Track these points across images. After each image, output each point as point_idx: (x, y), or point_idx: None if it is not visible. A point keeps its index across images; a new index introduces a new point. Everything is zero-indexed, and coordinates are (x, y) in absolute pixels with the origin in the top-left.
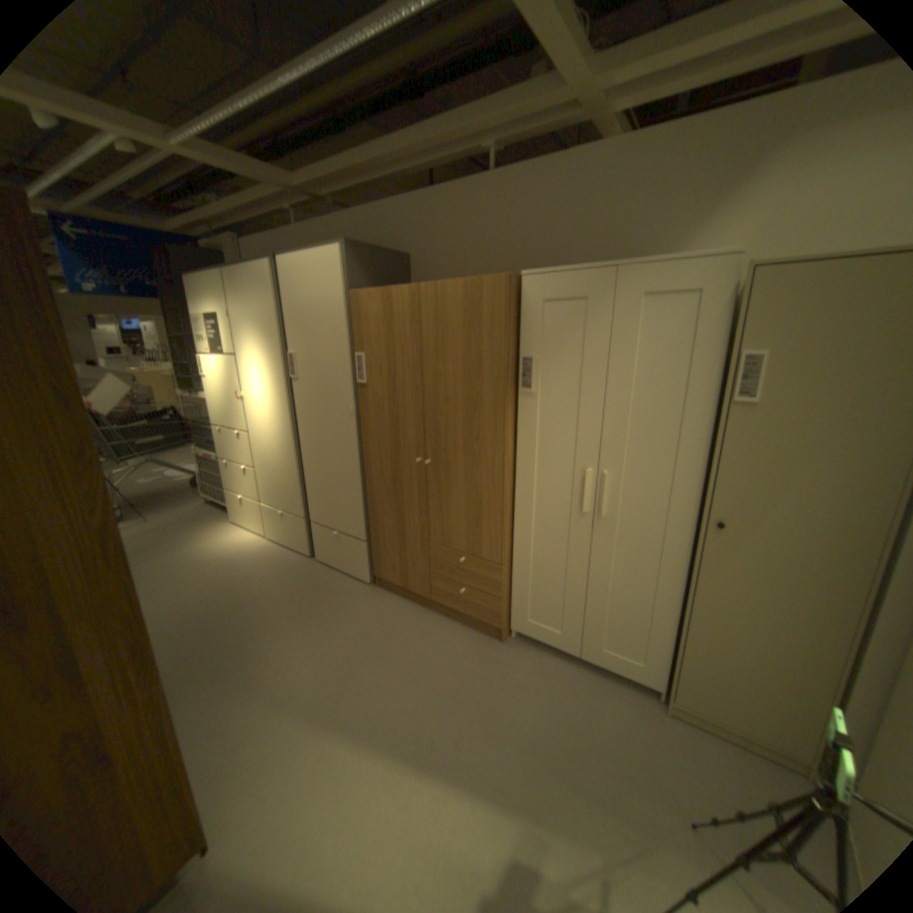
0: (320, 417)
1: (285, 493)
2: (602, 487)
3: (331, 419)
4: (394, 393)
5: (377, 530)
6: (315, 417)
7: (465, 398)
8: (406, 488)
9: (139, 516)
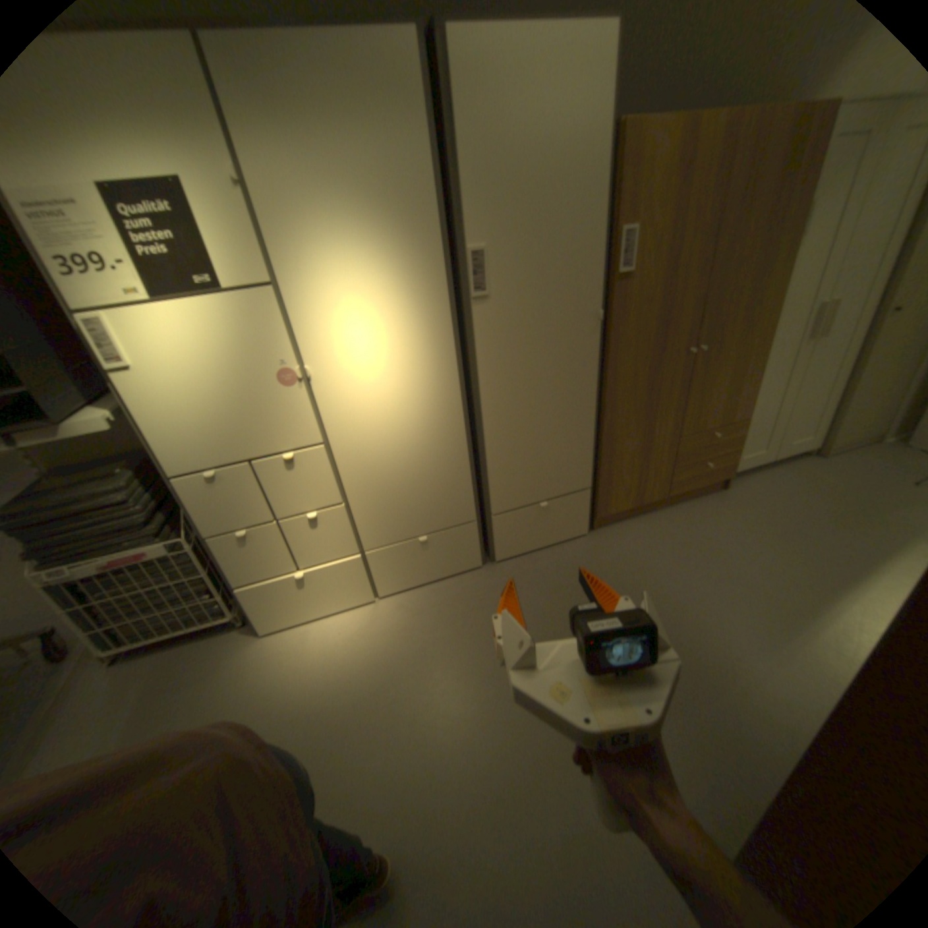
0: (531, 349)
1: (431, 505)
2: (832, 313)
3: (555, 344)
4: (672, 274)
5: (610, 465)
6: (520, 351)
7: (760, 259)
8: (663, 392)
9: None
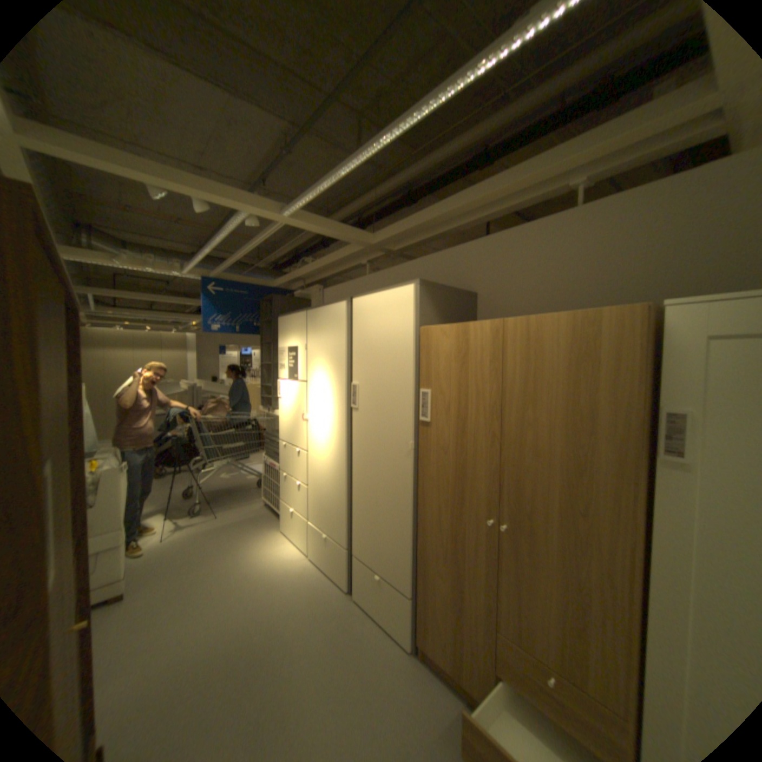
0: (375, 449)
1: (330, 518)
2: None
3: (386, 452)
4: (462, 435)
5: (425, 591)
6: (370, 447)
7: (567, 457)
8: (469, 551)
9: (212, 510)
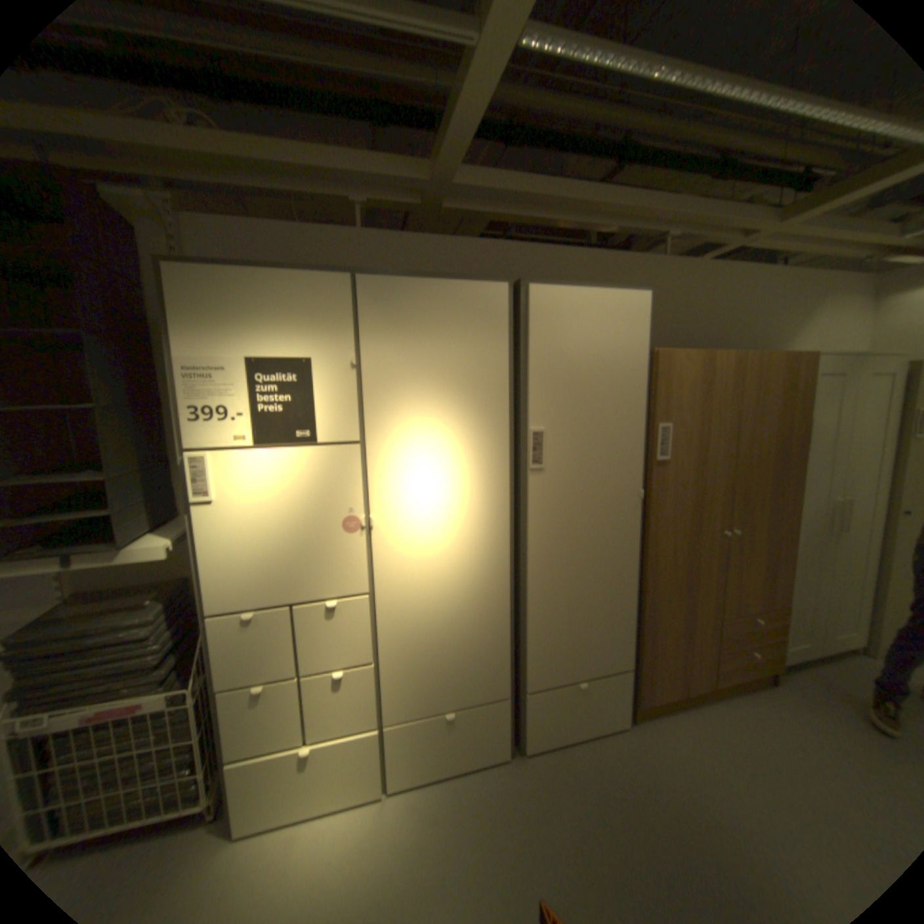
0: (579, 519)
1: (464, 675)
2: (848, 511)
3: (601, 516)
4: (703, 465)
5: (654, 645)
6: (569, 520)
7: (777, 459)
8: (703, 572)
9: None
